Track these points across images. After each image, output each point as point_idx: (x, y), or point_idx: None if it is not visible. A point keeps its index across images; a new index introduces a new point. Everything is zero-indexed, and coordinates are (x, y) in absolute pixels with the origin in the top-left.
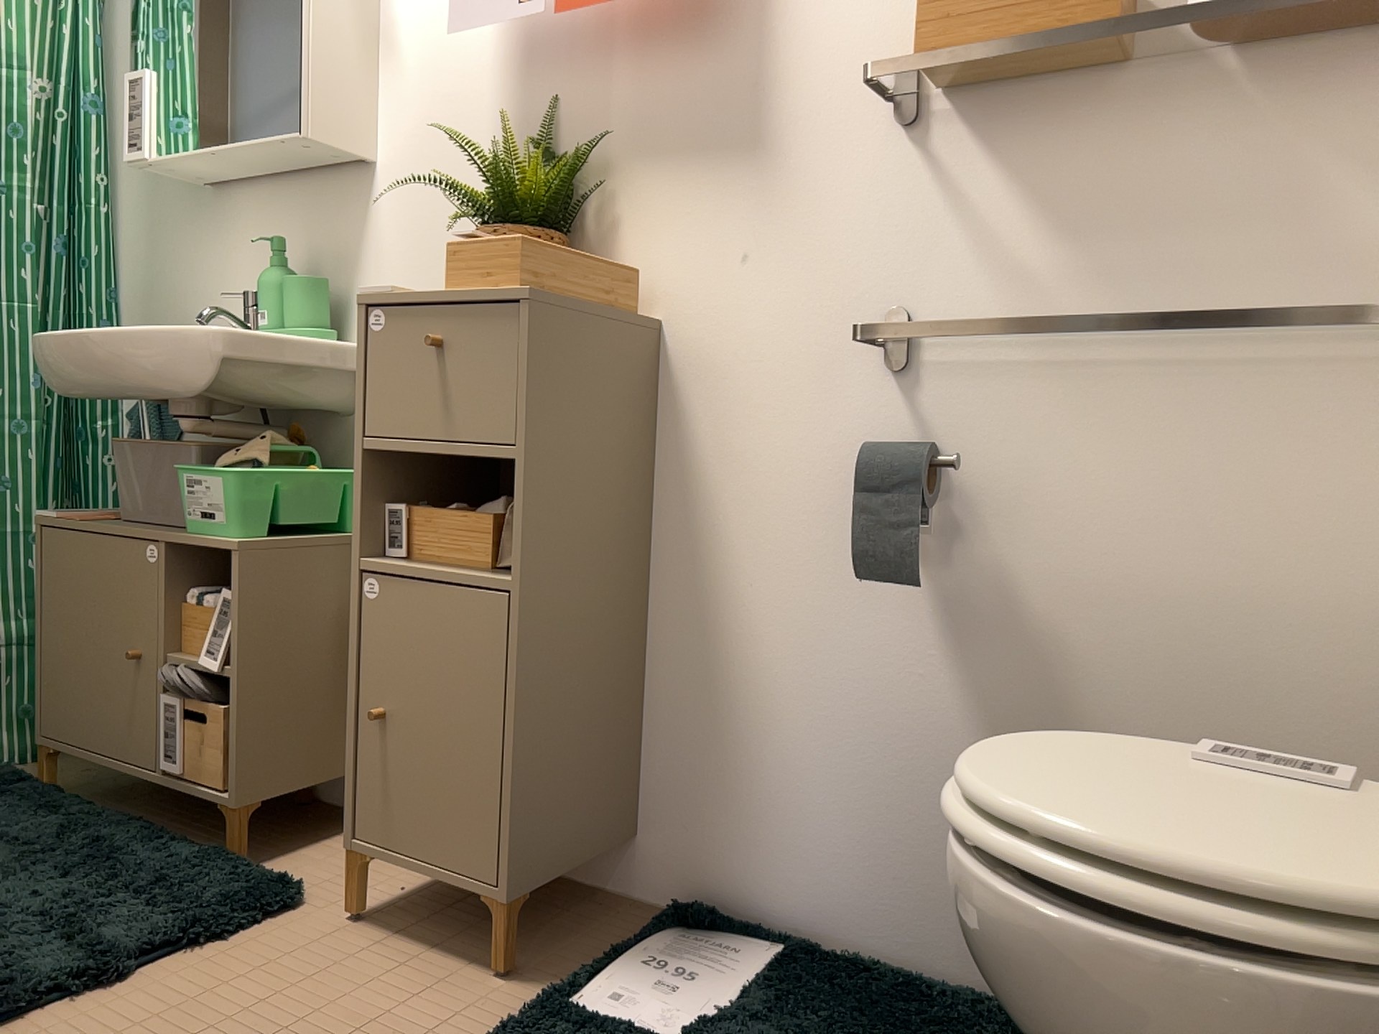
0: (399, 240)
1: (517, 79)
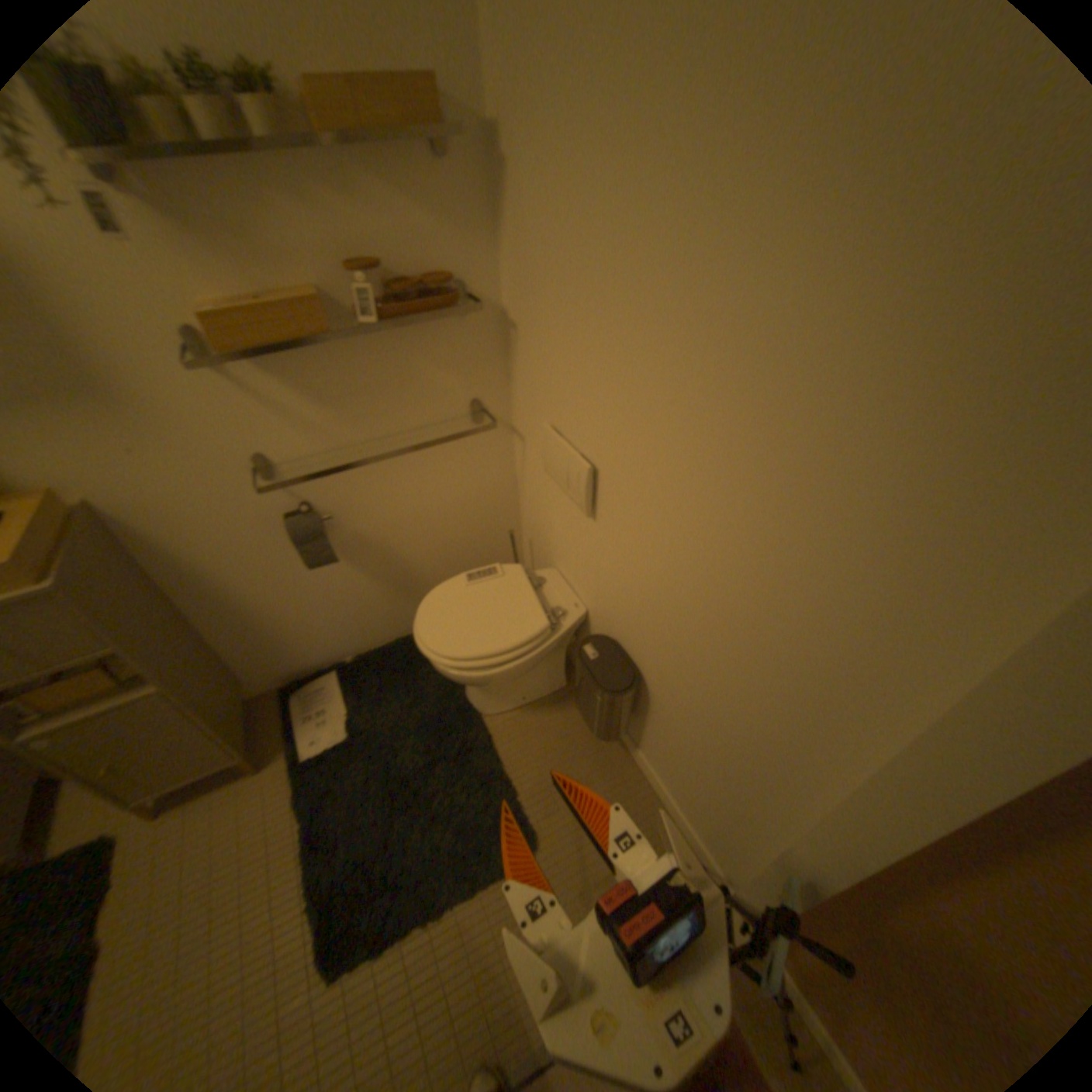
0: None
1: None
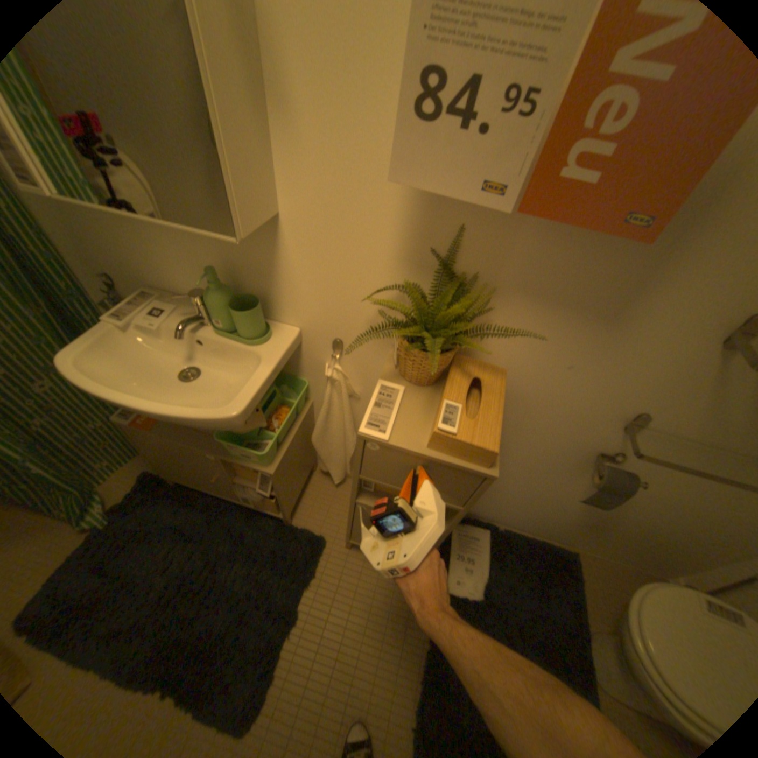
0: (308, 275)
1: (427, 194)
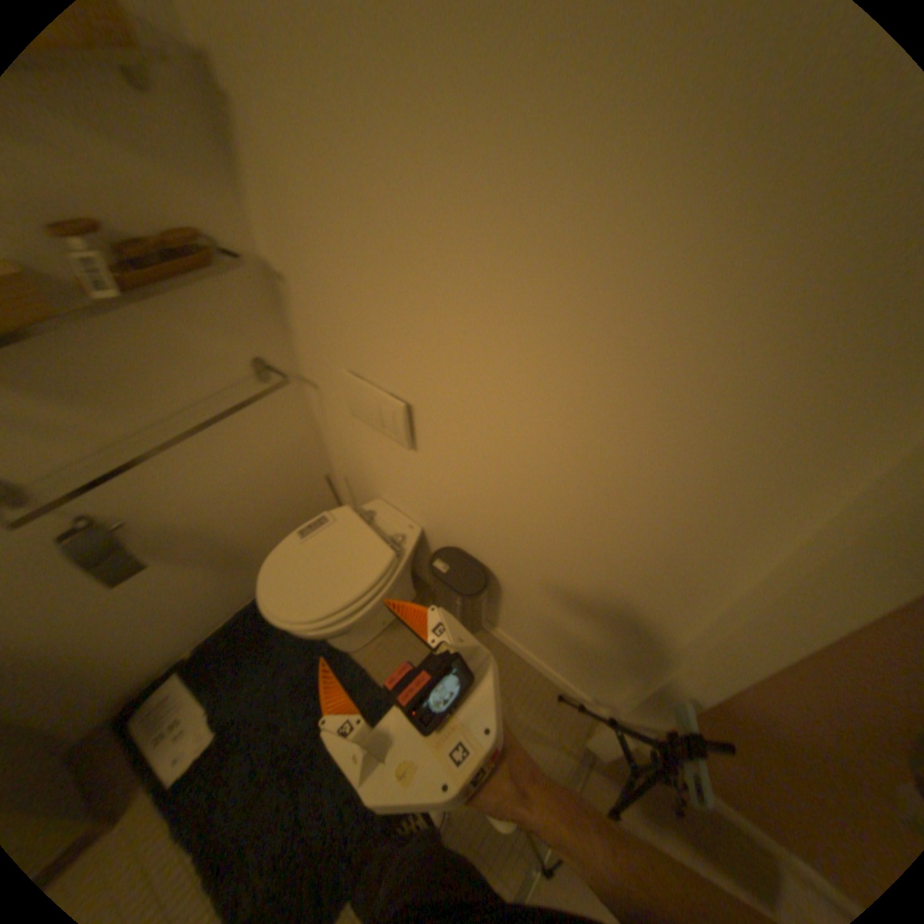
0: None
1: None
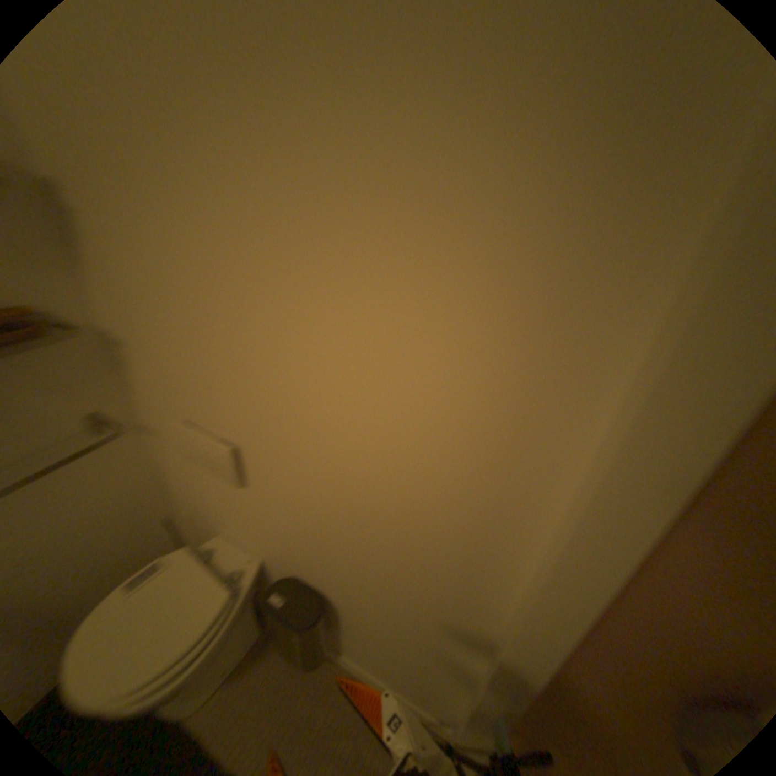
0: None
1: None
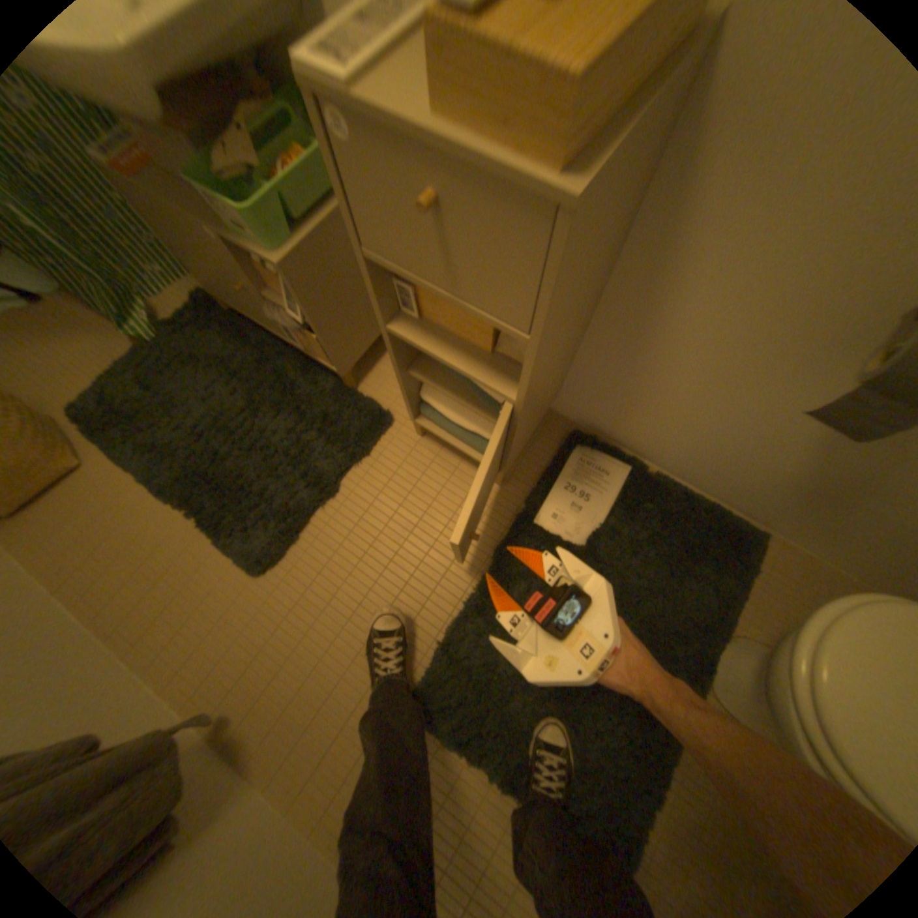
0: None
1: None
